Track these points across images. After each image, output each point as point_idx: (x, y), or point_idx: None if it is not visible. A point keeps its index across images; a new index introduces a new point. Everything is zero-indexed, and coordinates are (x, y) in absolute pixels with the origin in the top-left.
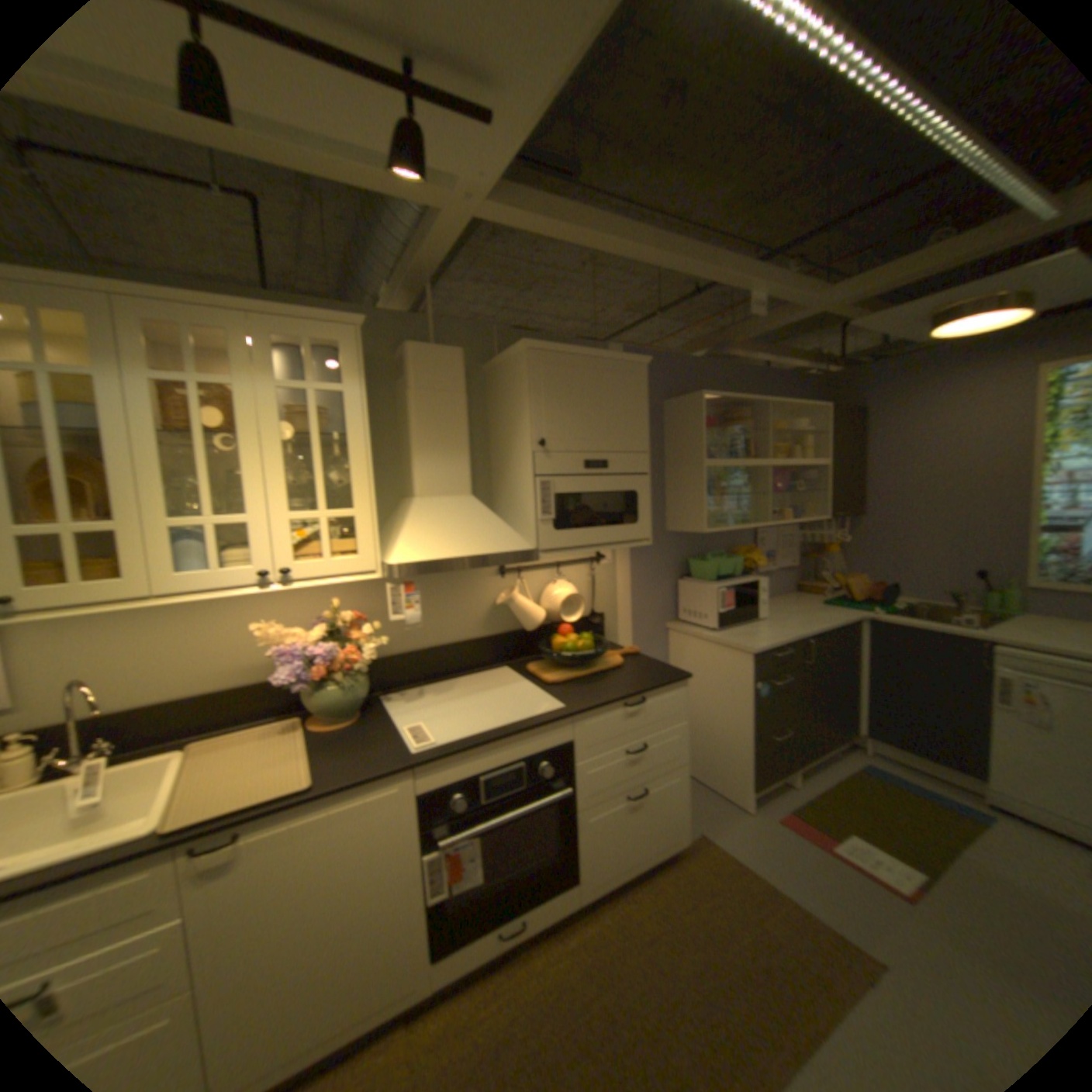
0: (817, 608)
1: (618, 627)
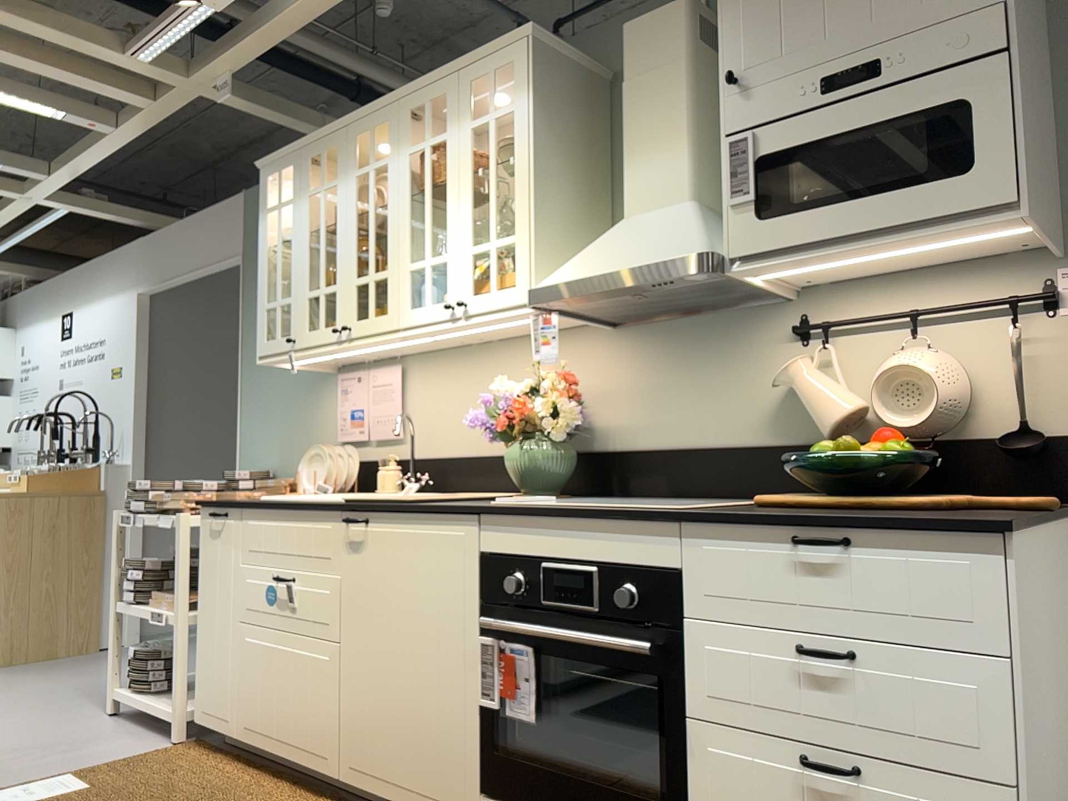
0: None
1: None
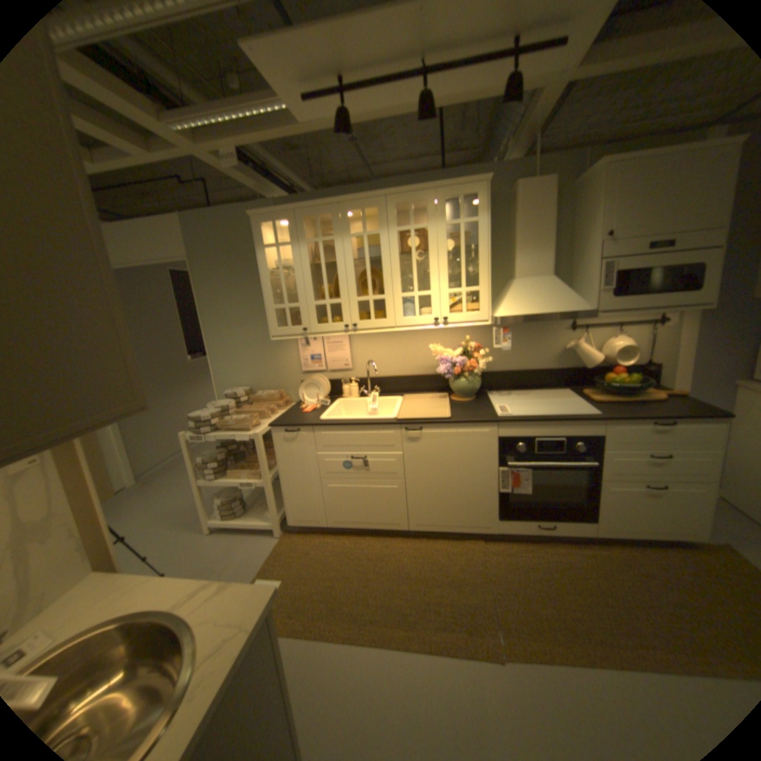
0: None
1: (676, 376)
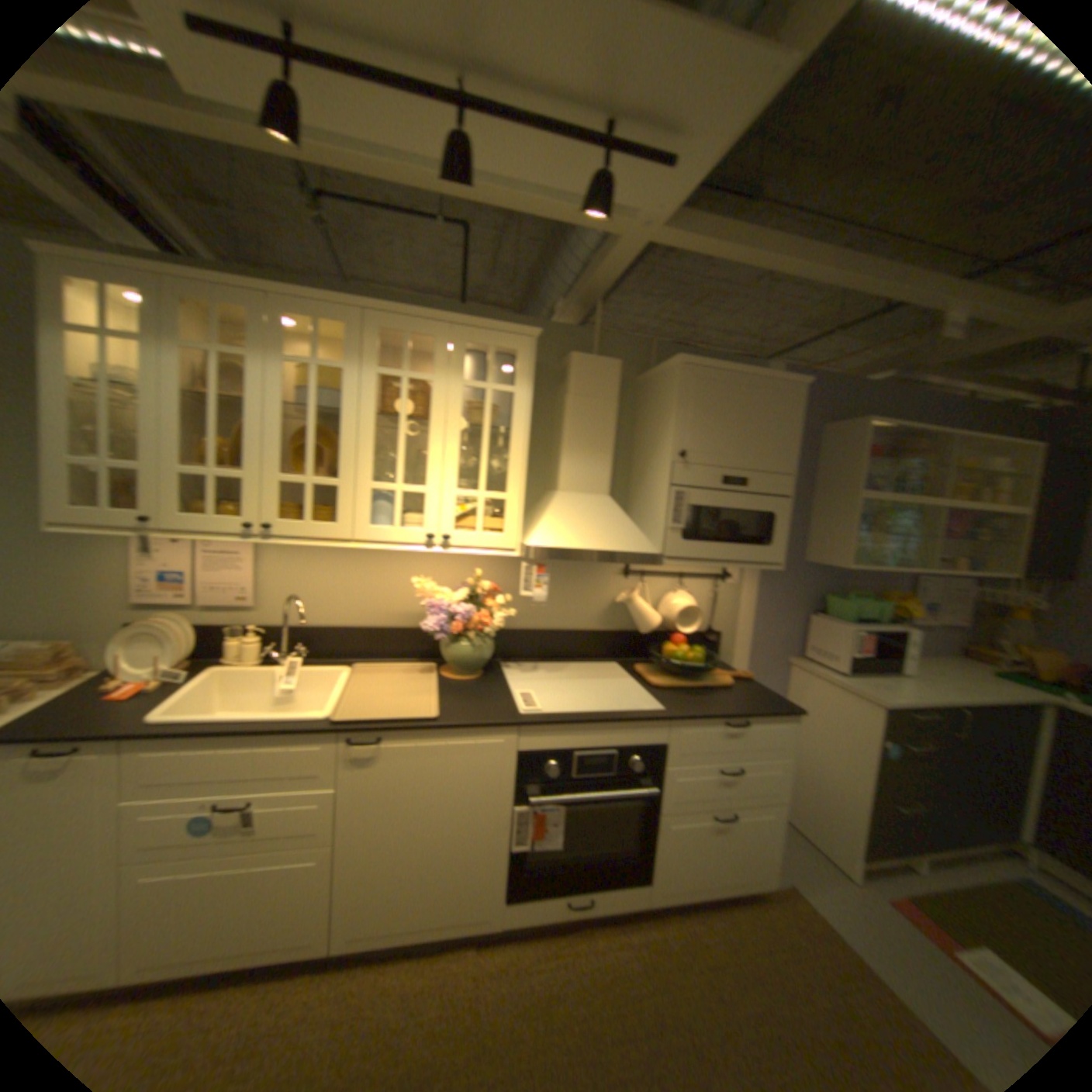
0: (984, 679)
1: (733, 649)
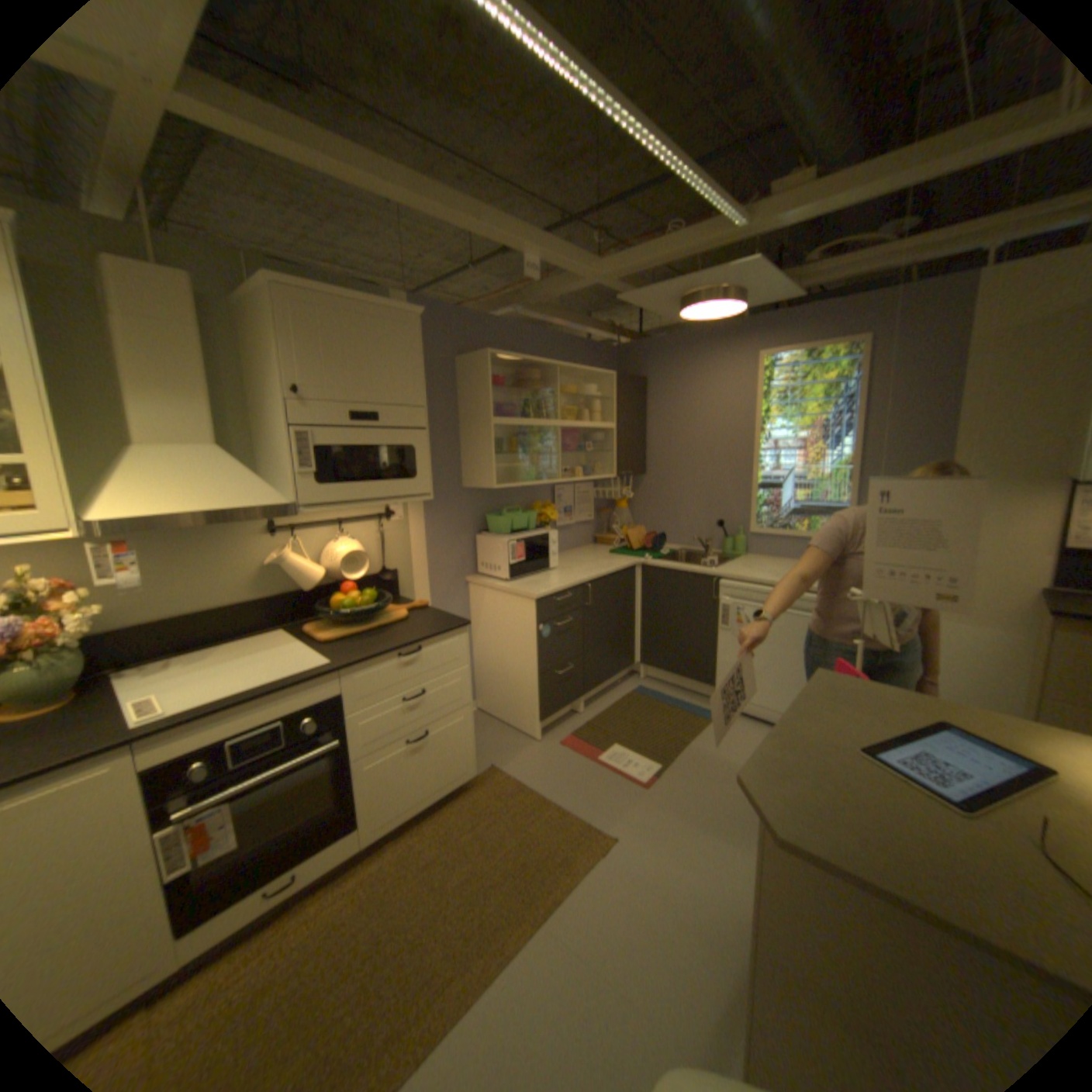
0: (603, 557)
1: (413, 582)
